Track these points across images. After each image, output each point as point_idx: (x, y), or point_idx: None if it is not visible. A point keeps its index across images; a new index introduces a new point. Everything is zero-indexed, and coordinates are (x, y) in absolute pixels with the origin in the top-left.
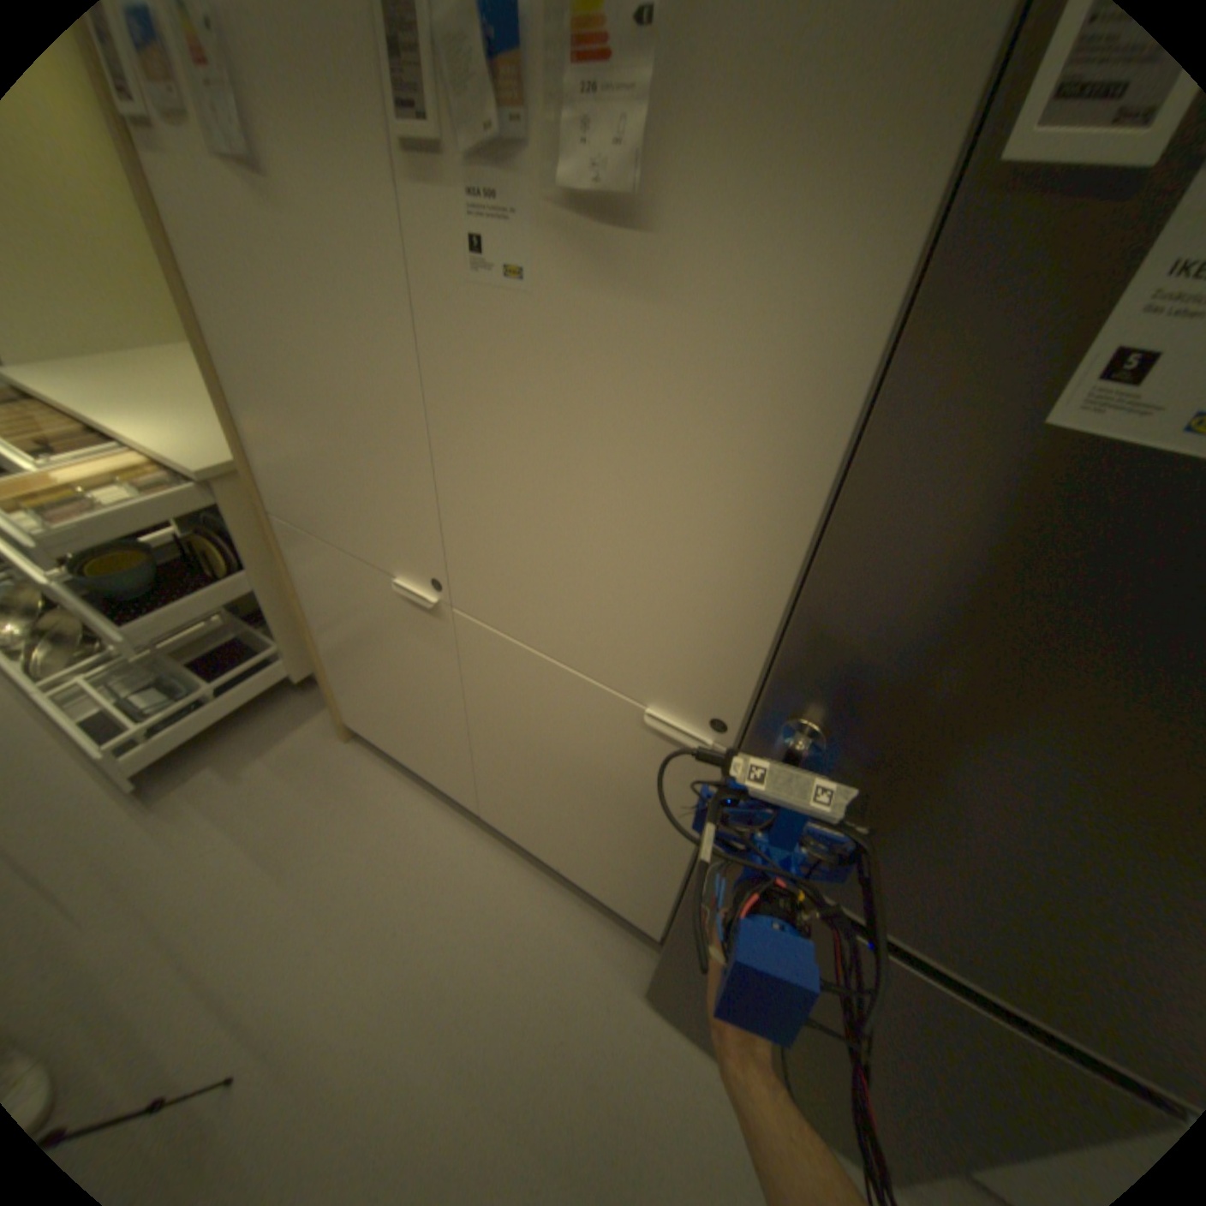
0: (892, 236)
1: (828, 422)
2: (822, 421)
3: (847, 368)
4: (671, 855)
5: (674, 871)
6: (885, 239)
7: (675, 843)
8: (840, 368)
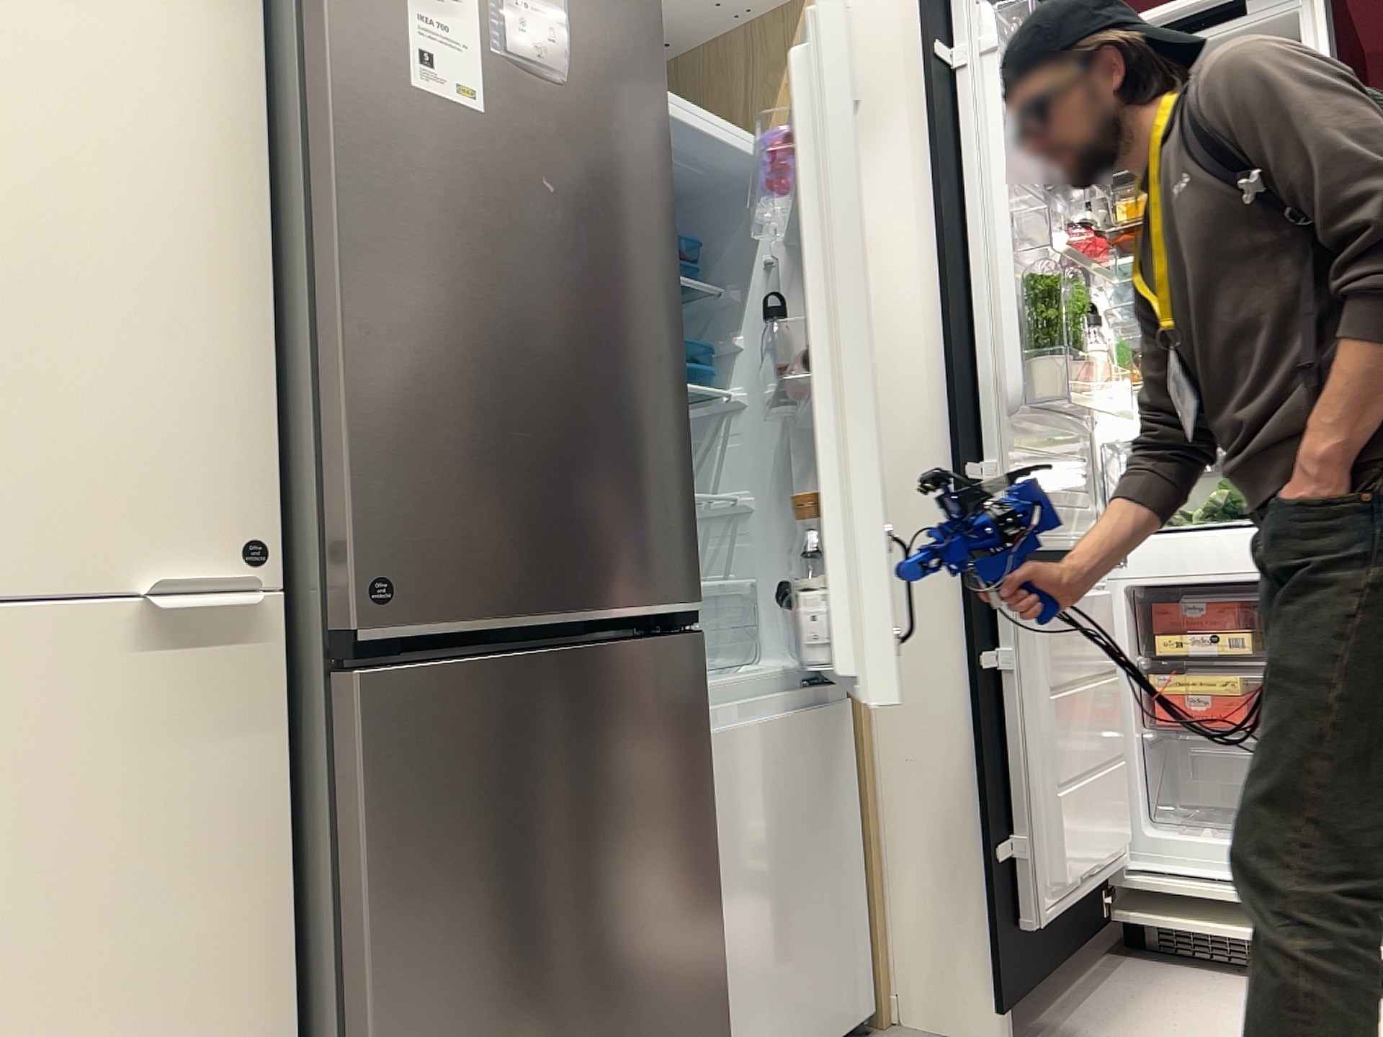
0: (241, 9)
1: (245, 137)
2: (240, 137)
3: (244, 94)
4: (259, 965)
5: (275, 1009)
6: (237, 9)
7: (258, 917)
8: (239, 94)
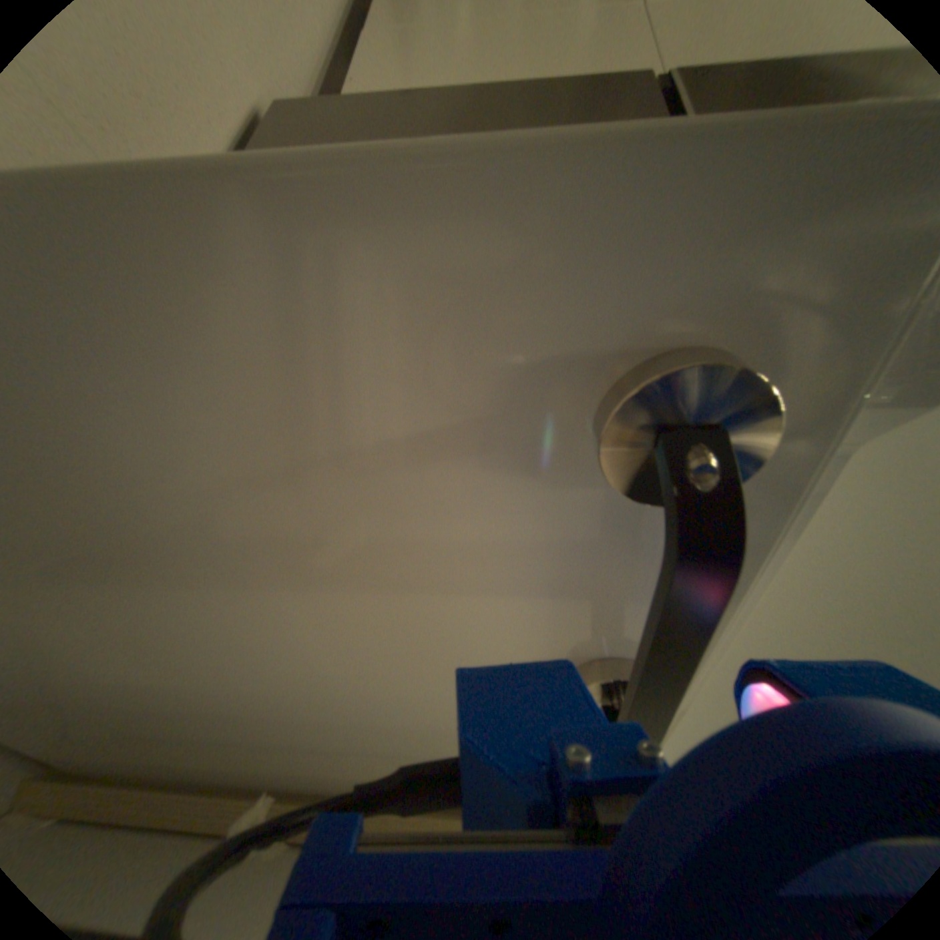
0: None
1: None
2: None
3: None
4: None
5: None
6: None
7: None
8: None
